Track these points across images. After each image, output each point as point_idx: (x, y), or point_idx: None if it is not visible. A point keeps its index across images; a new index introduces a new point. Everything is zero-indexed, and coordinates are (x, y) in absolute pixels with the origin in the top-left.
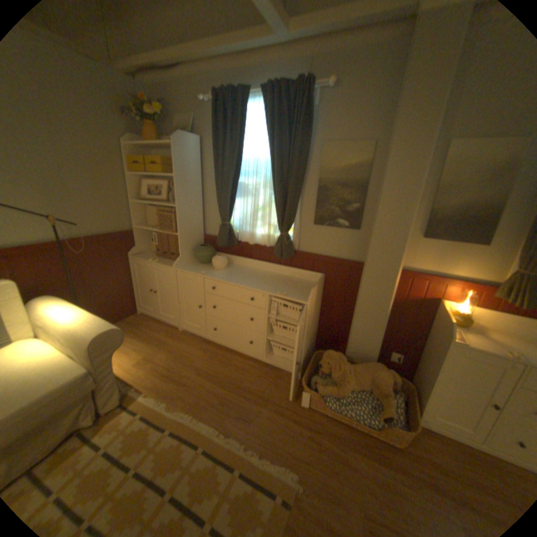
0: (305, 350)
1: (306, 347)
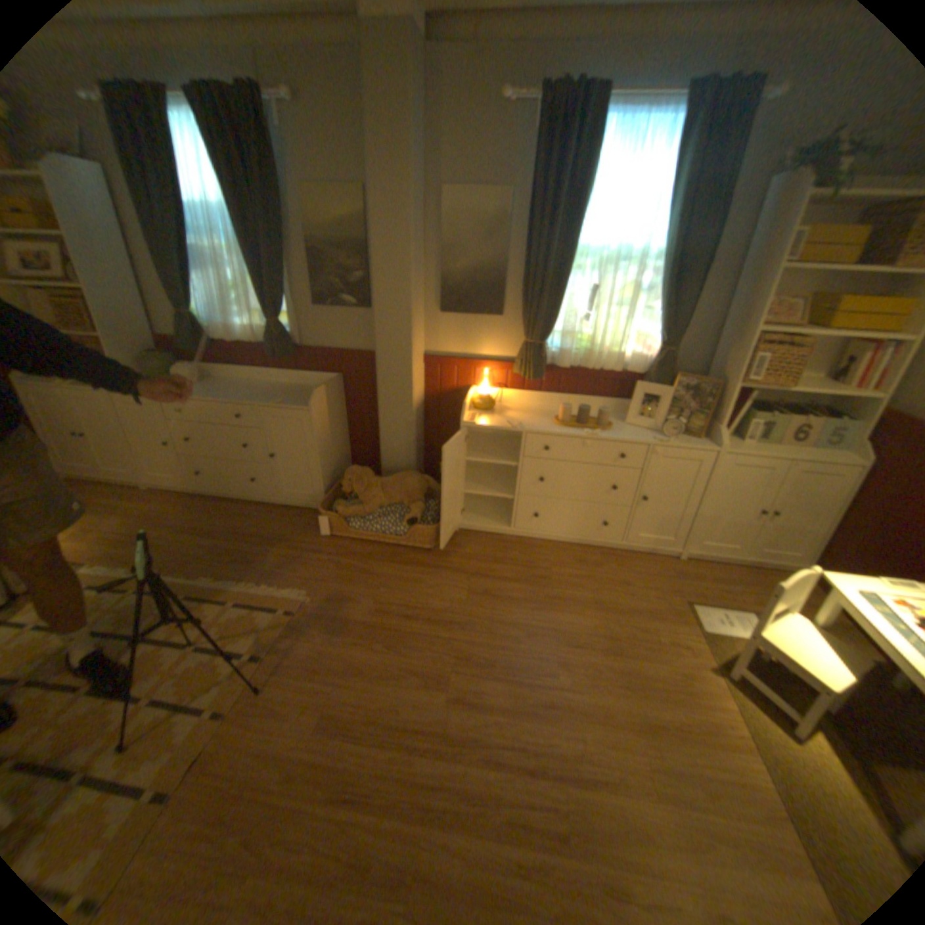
0: (324, 474)
1: (328, 471)
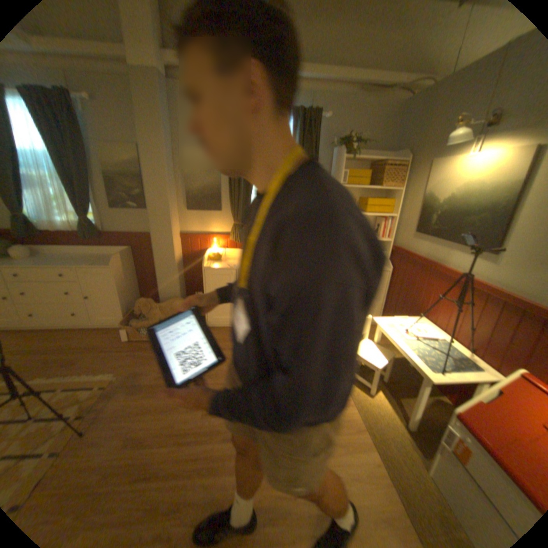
0: (123, 306)
1: (125, 304)
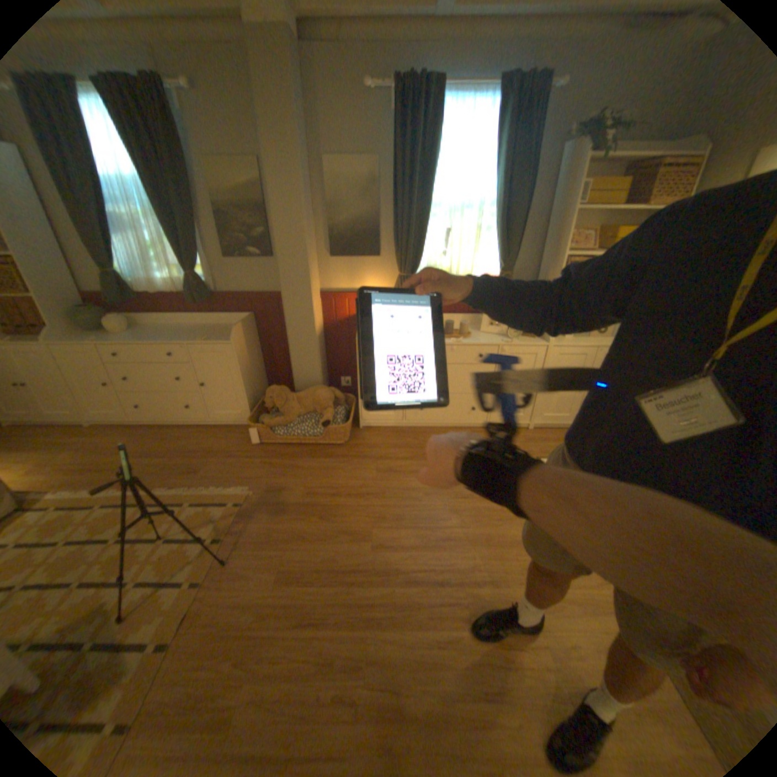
0: (249, 395)
1: (251, 392)
